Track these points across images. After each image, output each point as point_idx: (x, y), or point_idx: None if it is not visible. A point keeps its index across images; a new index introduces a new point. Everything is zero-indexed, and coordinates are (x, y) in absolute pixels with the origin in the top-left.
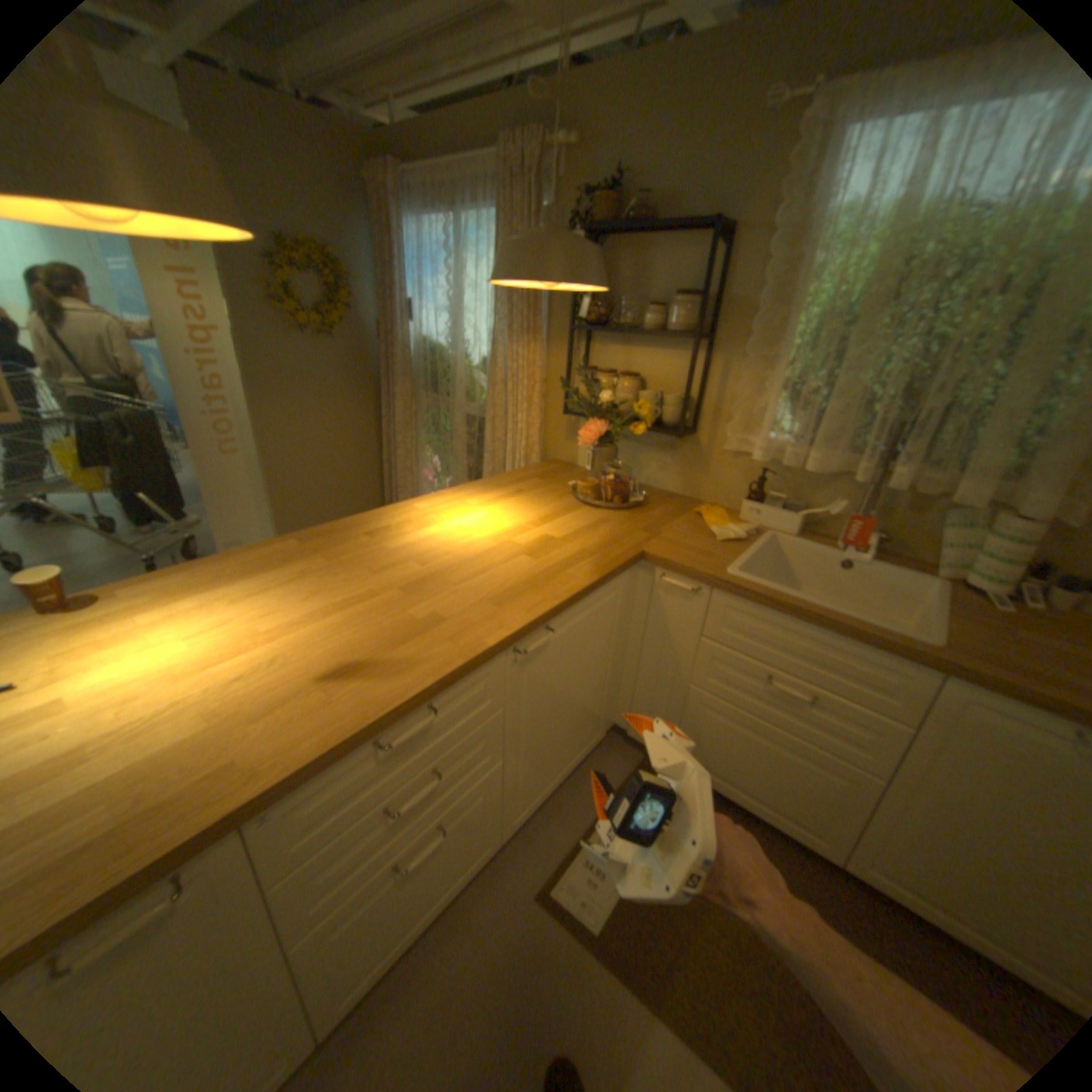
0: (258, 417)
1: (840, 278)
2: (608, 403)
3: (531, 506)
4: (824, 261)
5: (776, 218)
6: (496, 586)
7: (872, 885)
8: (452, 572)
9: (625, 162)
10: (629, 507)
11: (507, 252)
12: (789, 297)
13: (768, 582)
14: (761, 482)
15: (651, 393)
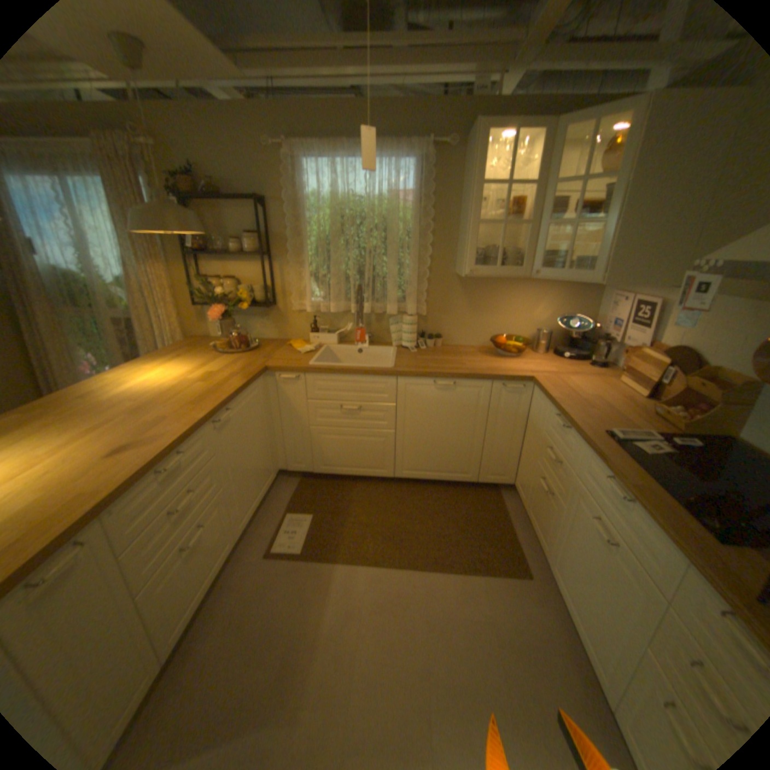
0: None
1: (318, 226)
2: (221, 295)
3: (190, 362)
4: (309, 218)
5: (282, 198)
6: (189, 398)
7: (404, 478)
8: (156, 400)
9: (191, 160)
10: (251, 350)
11: (138, 216)
12: (300, 234)
13: (327, 364)
14: (315, 323)
15: (245, 287)
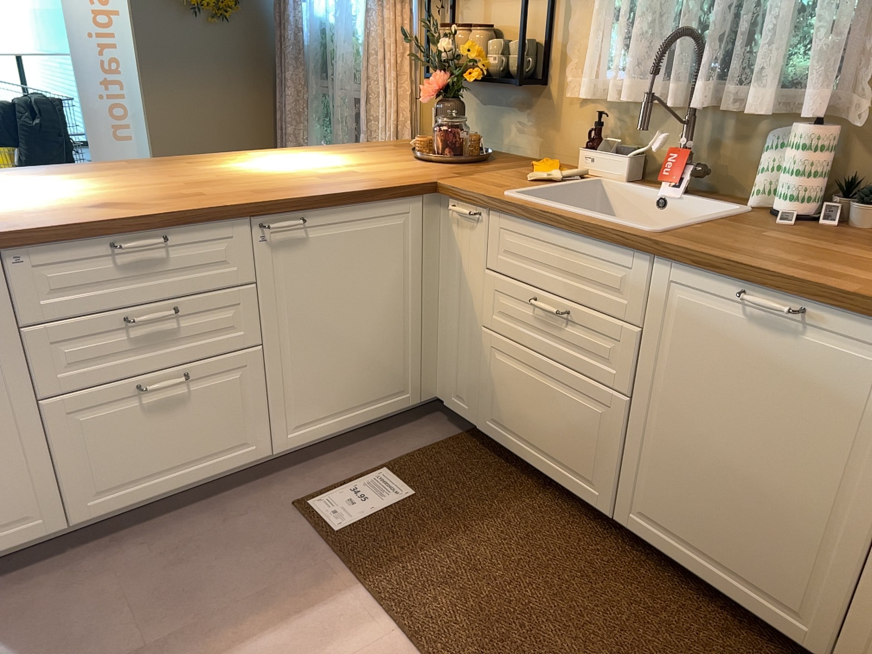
0: (152, 101)
1: None
2: (451, 56)
3: (361, 158)
4: None
5: None
6: (268, 187)
7: (634, 533)
8: (239, 180)
9: None
10: (462, 162)
11: None
12: None
13: (533, 198)
14: (596, 129)
15: (497, 44)
